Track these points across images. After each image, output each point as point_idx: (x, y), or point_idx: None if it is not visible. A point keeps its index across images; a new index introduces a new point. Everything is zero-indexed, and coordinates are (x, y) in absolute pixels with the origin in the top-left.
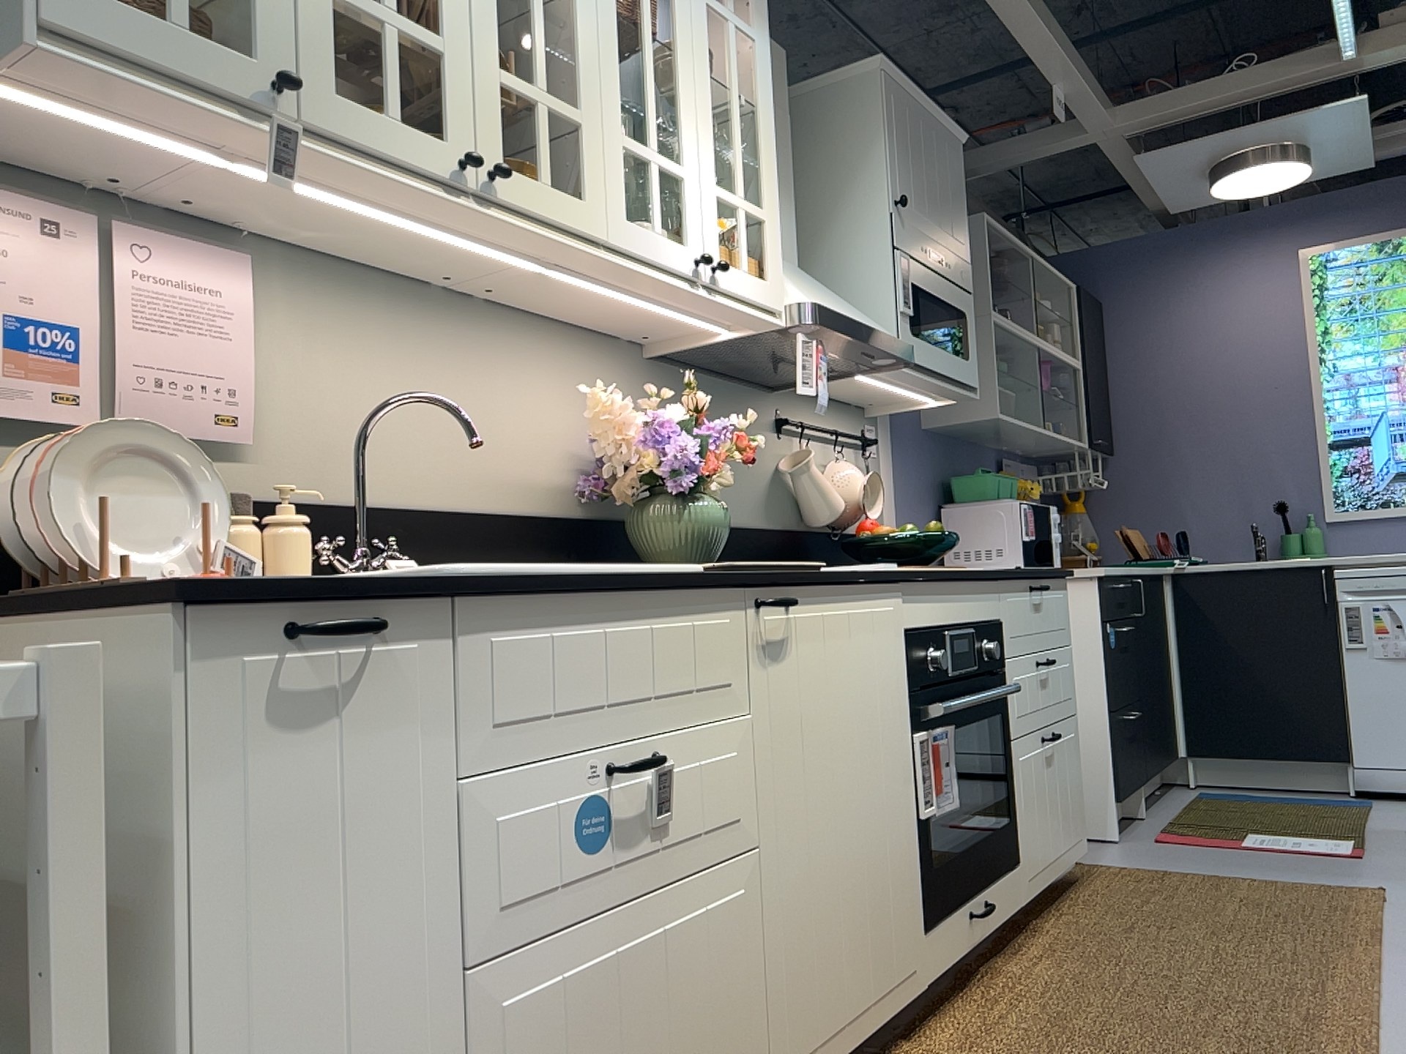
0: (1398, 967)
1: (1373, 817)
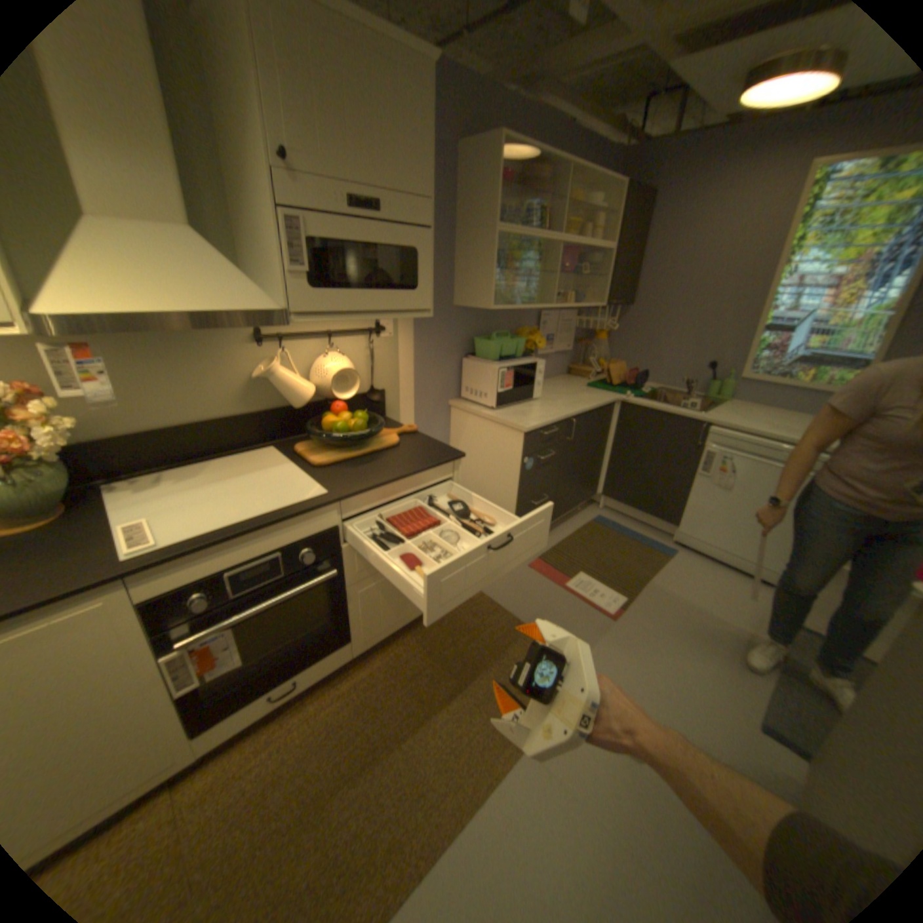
0: (510, 787)
1: (663, 572)
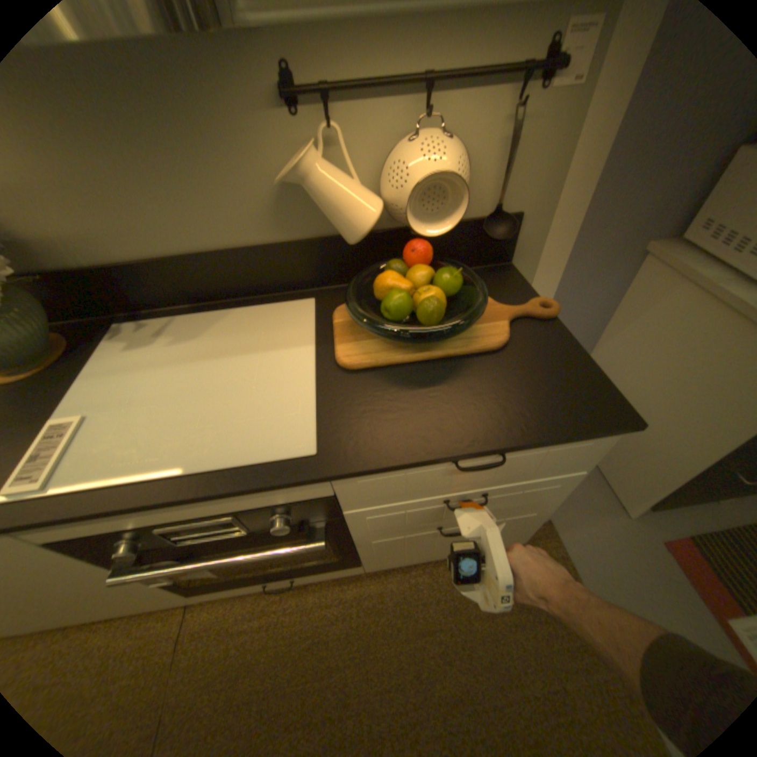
0: None
1: None
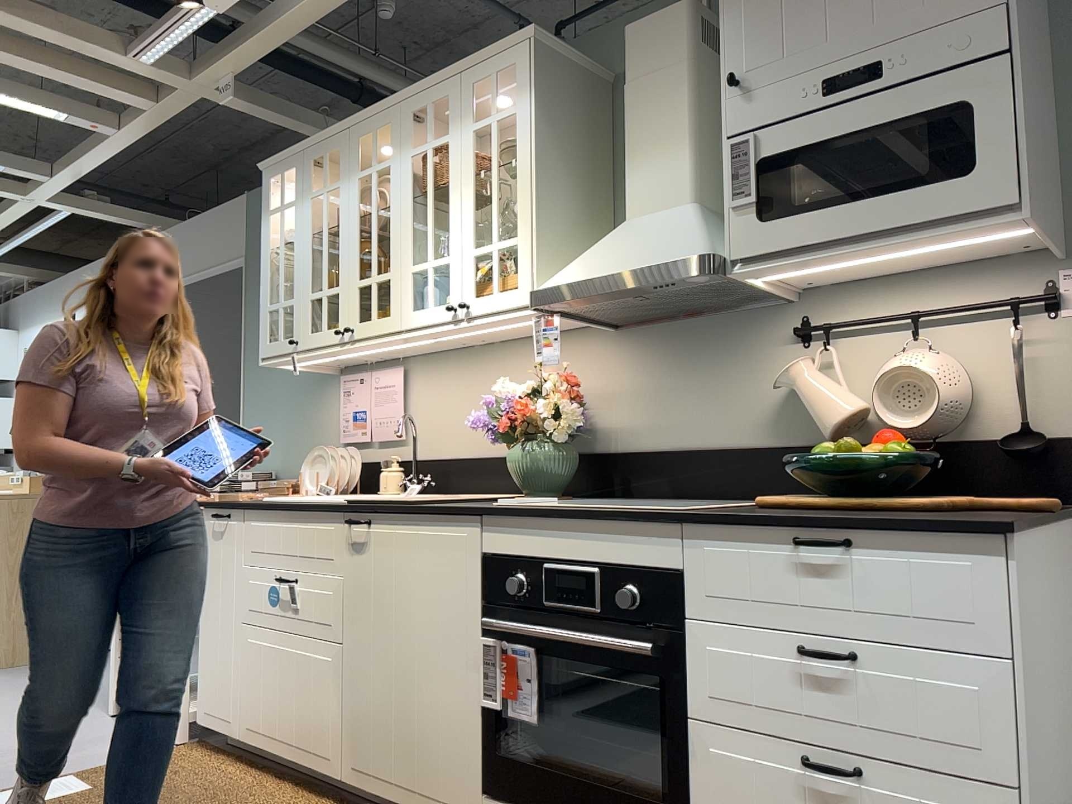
0: None
1: None
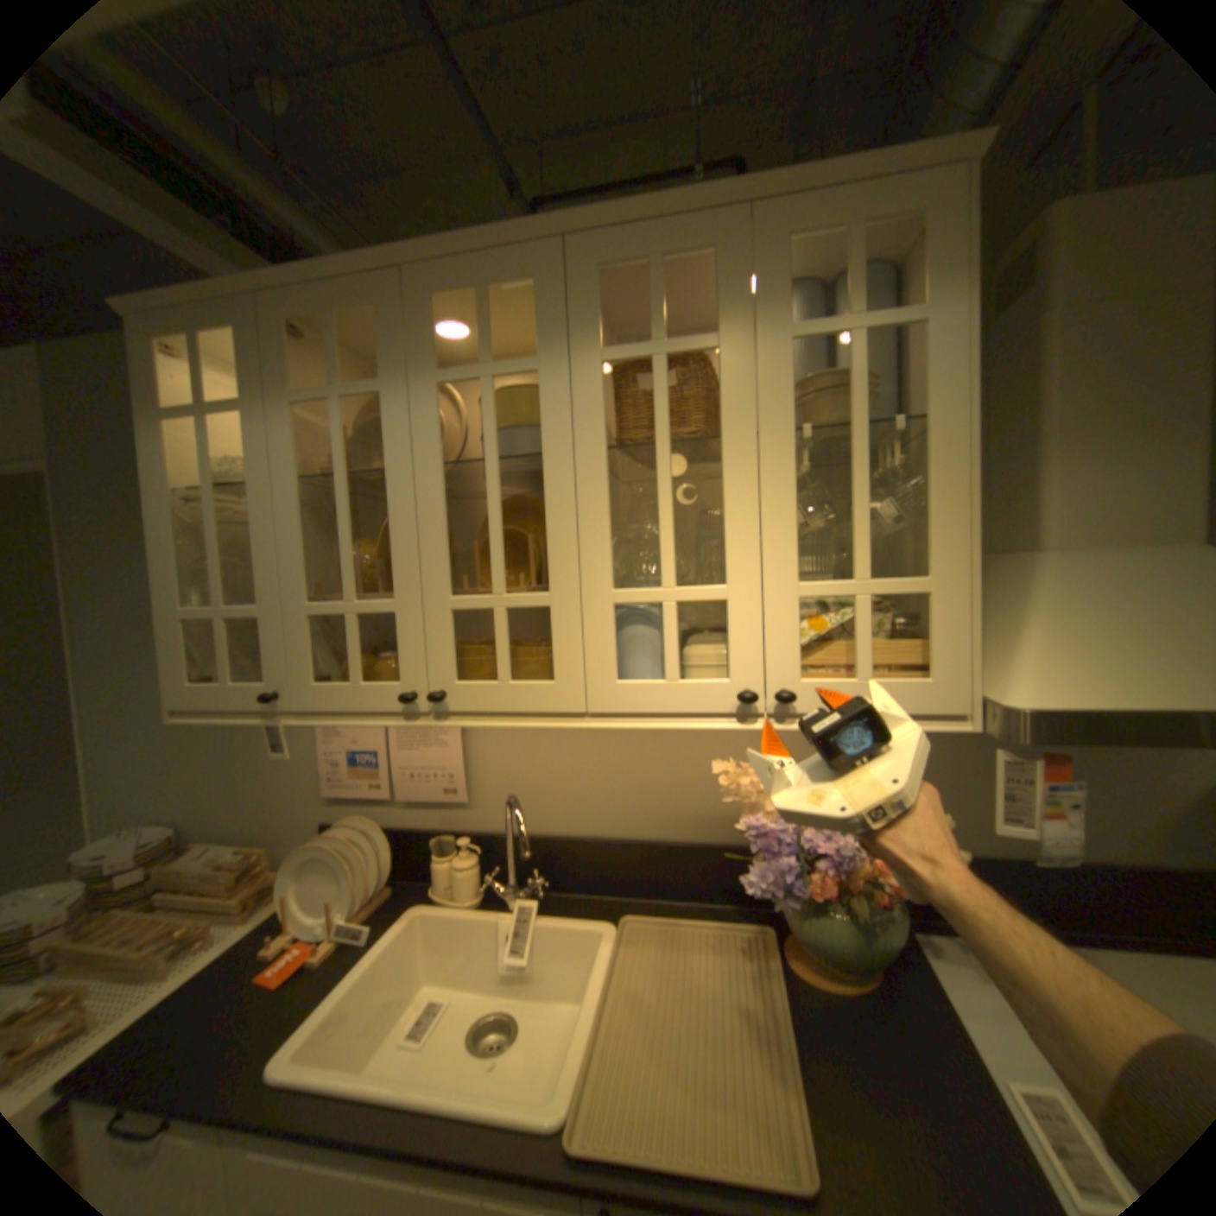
0: None
1: None
